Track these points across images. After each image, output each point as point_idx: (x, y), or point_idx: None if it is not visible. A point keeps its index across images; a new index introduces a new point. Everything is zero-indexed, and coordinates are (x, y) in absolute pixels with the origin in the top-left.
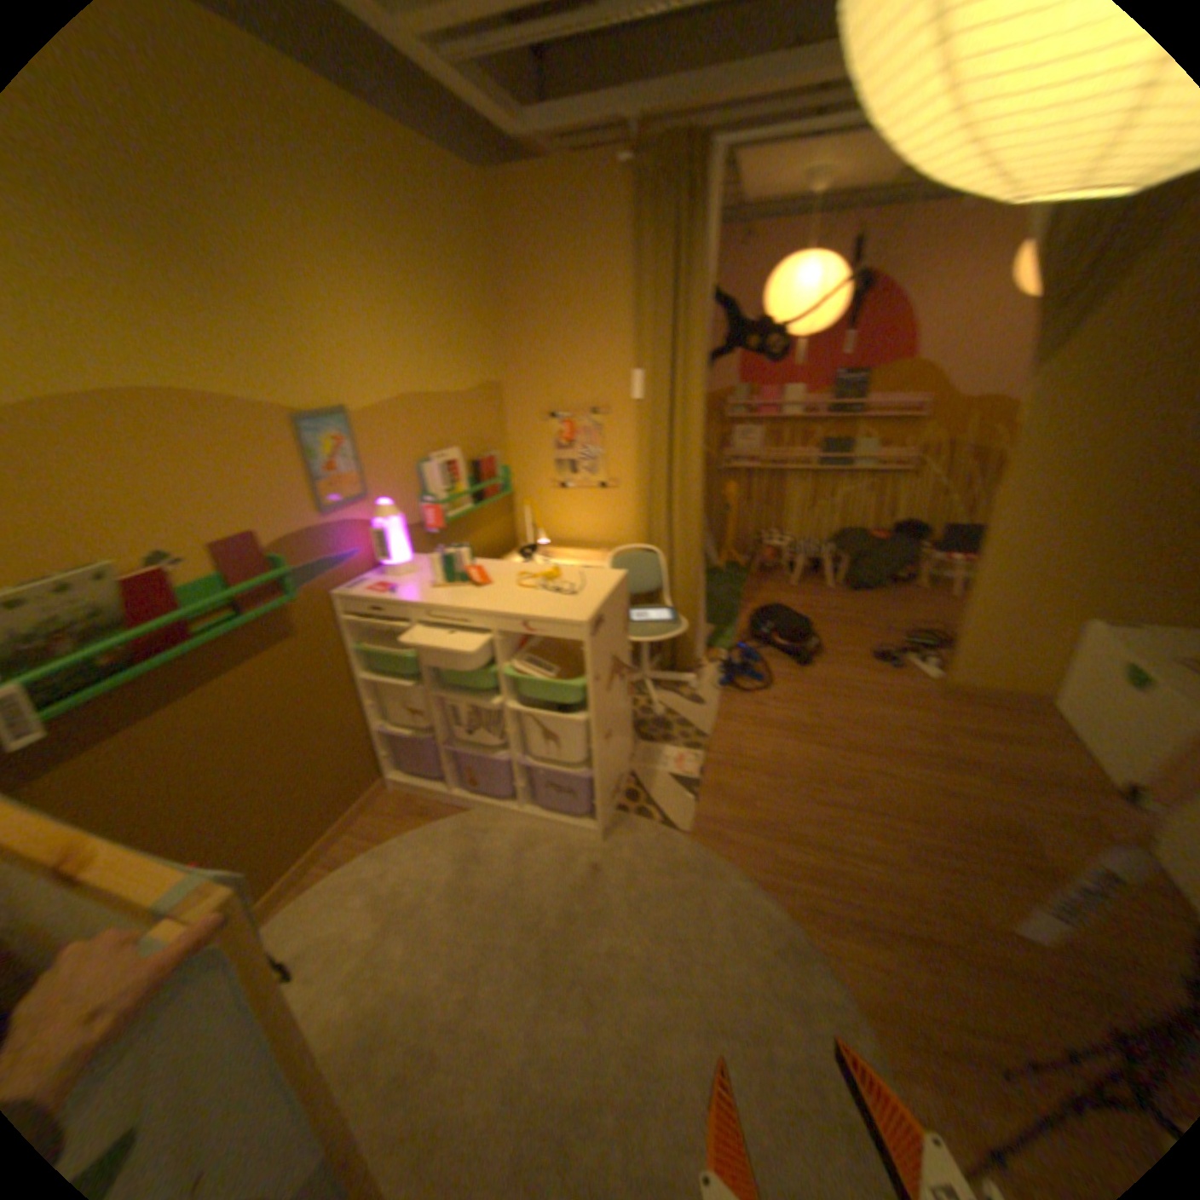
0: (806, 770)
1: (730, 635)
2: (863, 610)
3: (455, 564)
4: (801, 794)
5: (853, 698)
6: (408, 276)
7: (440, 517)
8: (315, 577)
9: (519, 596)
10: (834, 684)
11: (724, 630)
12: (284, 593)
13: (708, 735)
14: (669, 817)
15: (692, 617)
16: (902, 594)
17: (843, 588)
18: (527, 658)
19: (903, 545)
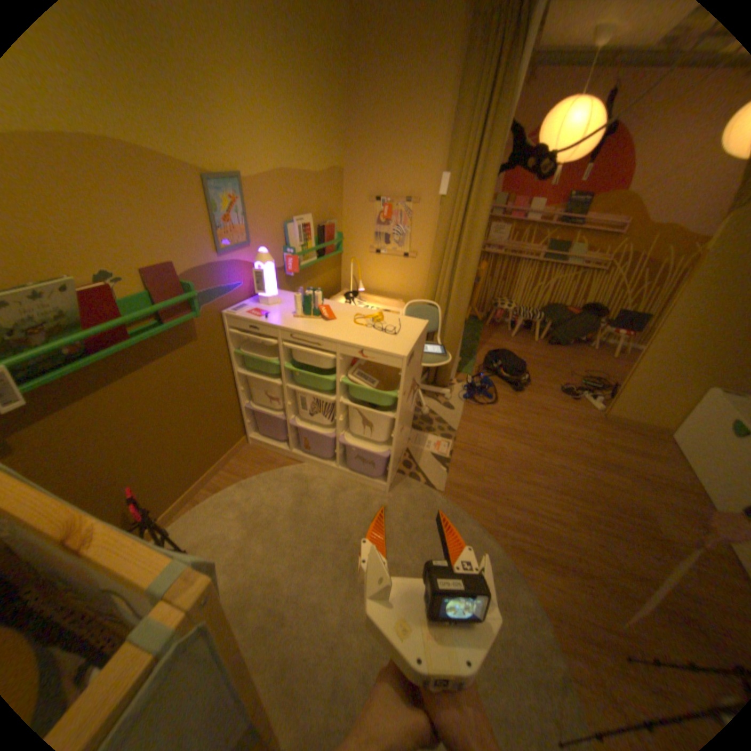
0: (517, 461)
1: (472, 366)
2: (557, 359)
3: (312, 303)
4: (514, 476)
5: (548, 417)
6: (293, 71)
7: (298, 266)
8: (214, 300)
9: (358, 332)
10: (537, 406)
11: (468, 362)
12: (193, 310)
13: (457, 431)
14: (431, 482)
15: (454, 353)
16: (582, 352)
17: (545, 343)
18: (357, 374)
19: (589, 320)
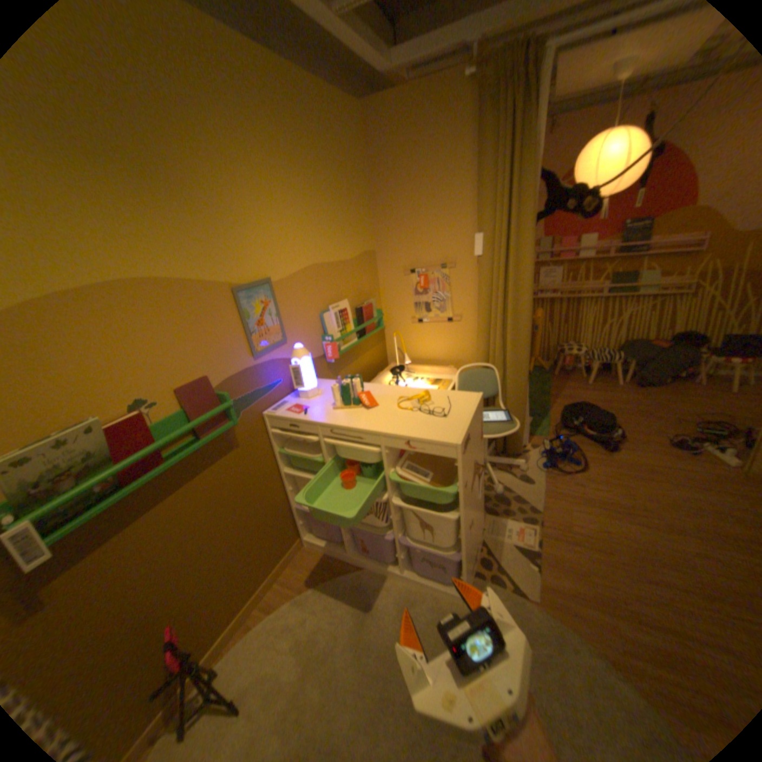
0: (634, 549)
1: (547, 425)
2: (654, 404)
3: (352, 391)
4: (634, 573)
5: (663, 482)
6: (314, 179)
7: (338, 351)
8: (254, 402)
9: (402, 418)
10: (643, 469)
11: (542, 421)
12: (232, 417)
13: (543, 512)
14: (521, 587)
15: (522, 416)
16: (686, 390)
17: (634, 386)
18: (409, 465)
19: (685, 351)
